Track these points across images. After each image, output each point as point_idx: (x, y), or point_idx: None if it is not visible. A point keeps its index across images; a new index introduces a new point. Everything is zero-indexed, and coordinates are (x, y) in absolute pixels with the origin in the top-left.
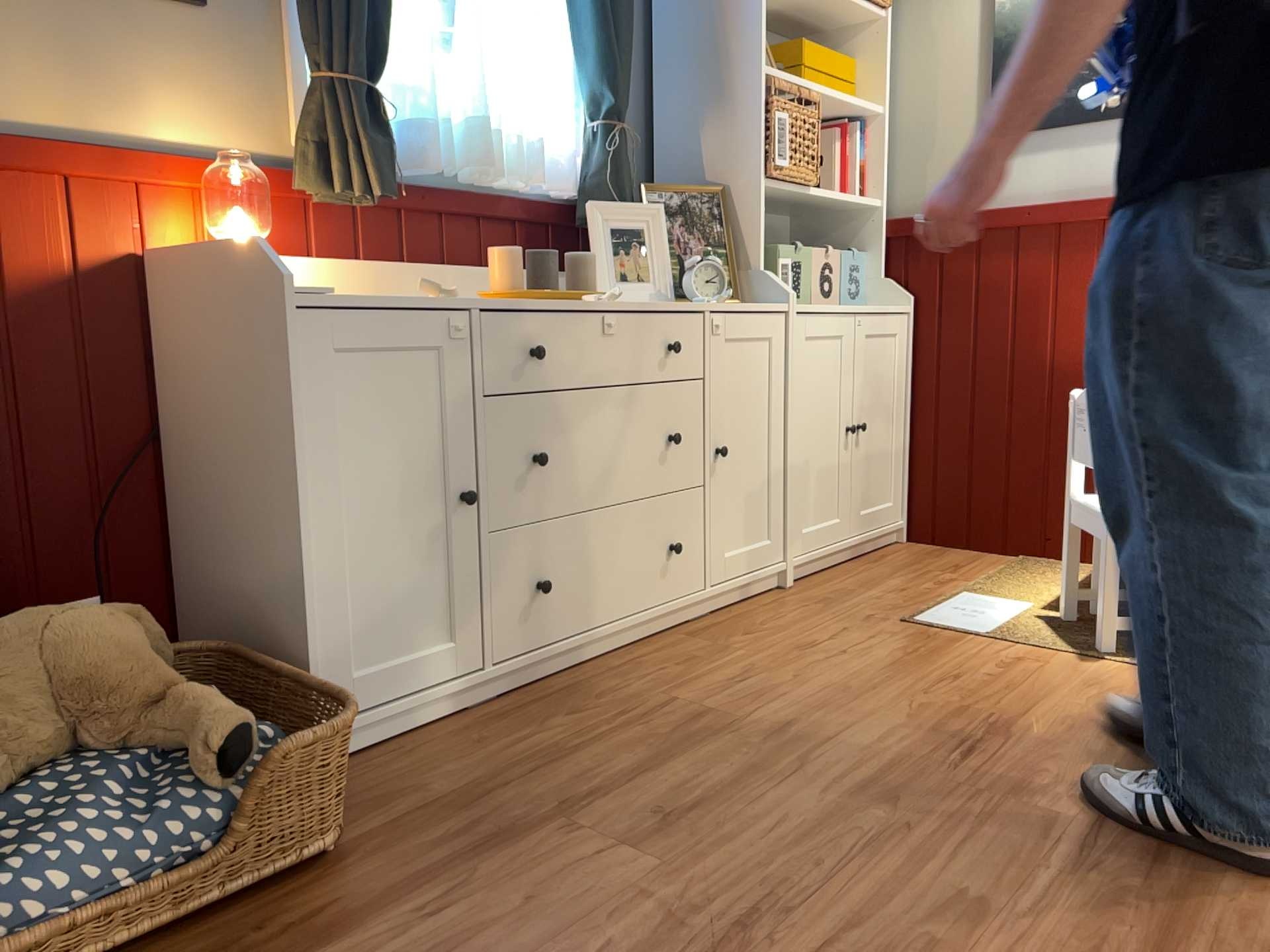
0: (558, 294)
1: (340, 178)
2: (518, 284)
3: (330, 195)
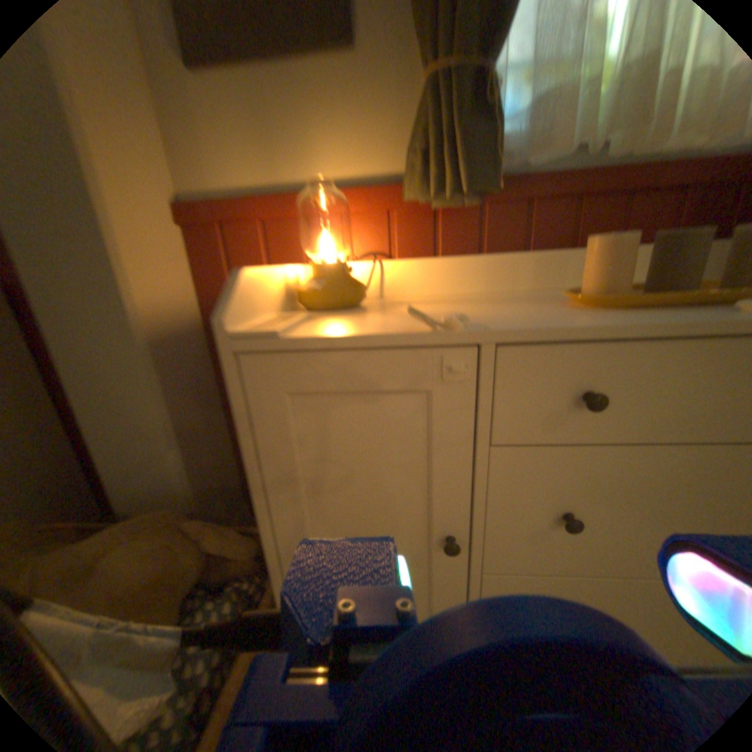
0: (691, 298)
1: (437, 184)
2: (625, 284)
3: (439, 203)
